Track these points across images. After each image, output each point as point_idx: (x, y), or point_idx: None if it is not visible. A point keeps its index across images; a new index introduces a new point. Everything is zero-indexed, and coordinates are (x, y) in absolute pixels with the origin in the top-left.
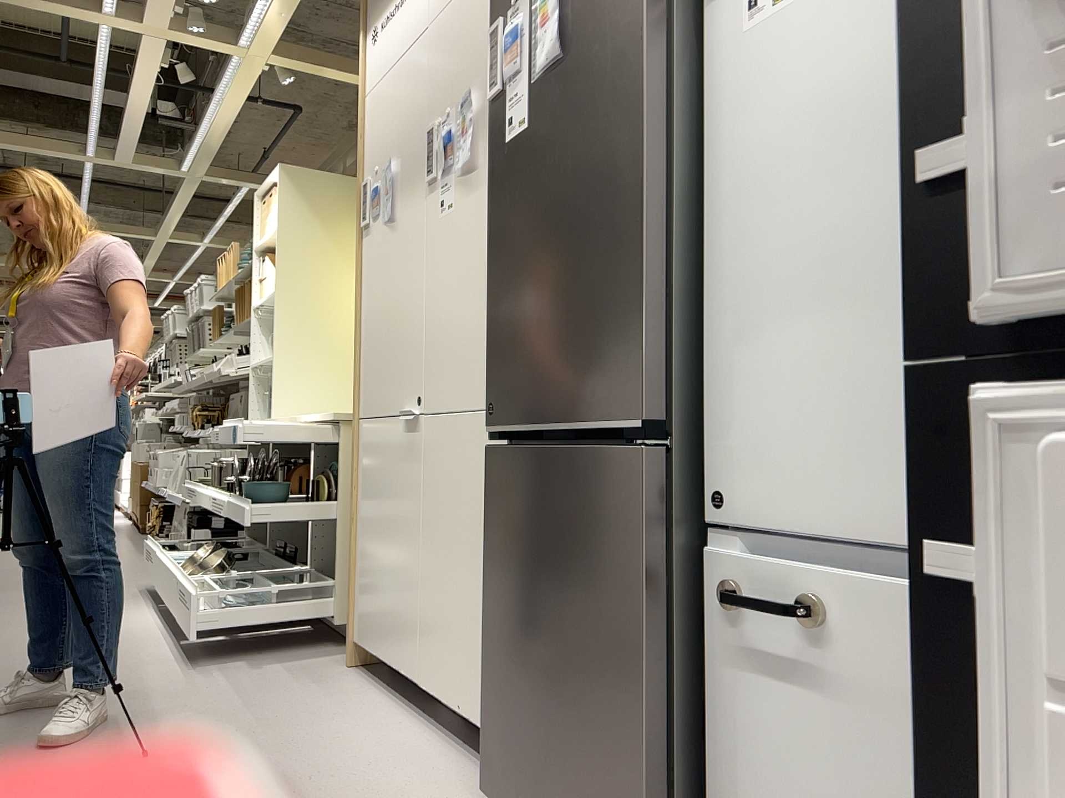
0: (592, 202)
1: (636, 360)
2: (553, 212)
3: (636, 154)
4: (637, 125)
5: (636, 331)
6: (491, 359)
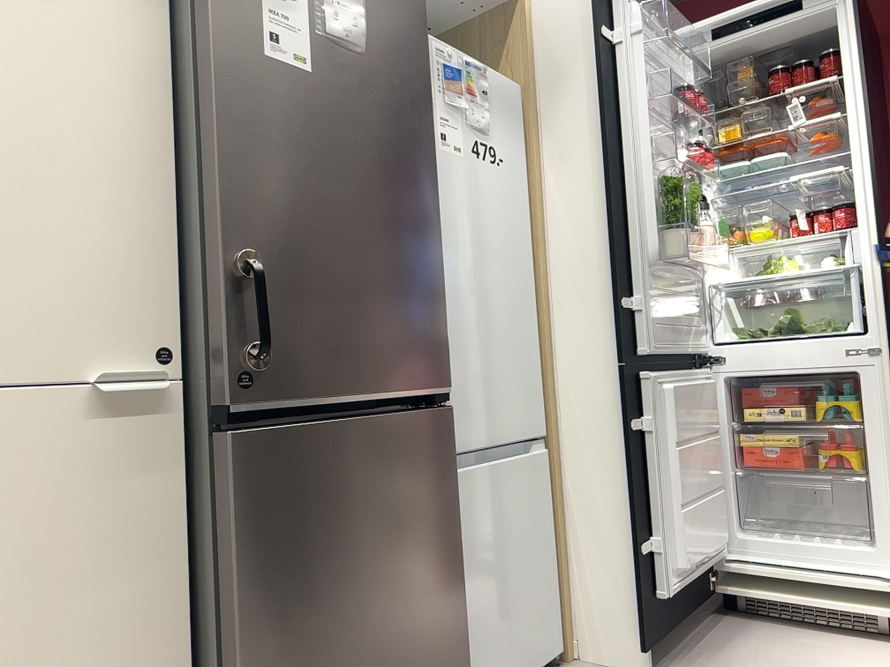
0: (399, 204)
1: (441, 342)
2: (354, 187)
3: (433, 192)
4: (431, 171)
5: (440, 320)
6: (237, 311)
